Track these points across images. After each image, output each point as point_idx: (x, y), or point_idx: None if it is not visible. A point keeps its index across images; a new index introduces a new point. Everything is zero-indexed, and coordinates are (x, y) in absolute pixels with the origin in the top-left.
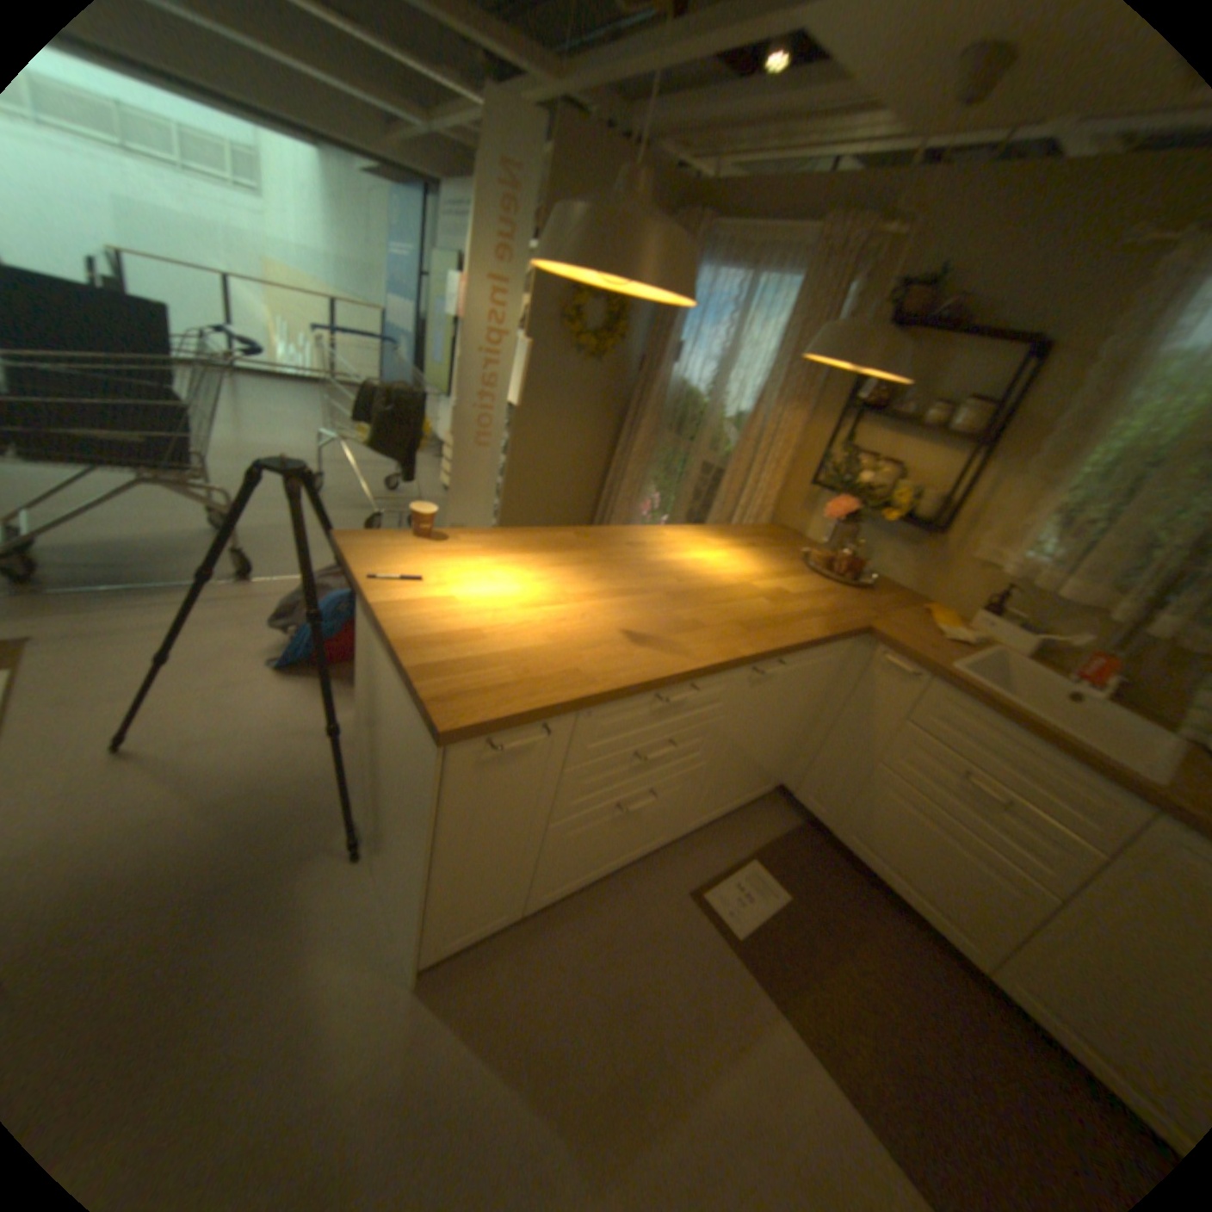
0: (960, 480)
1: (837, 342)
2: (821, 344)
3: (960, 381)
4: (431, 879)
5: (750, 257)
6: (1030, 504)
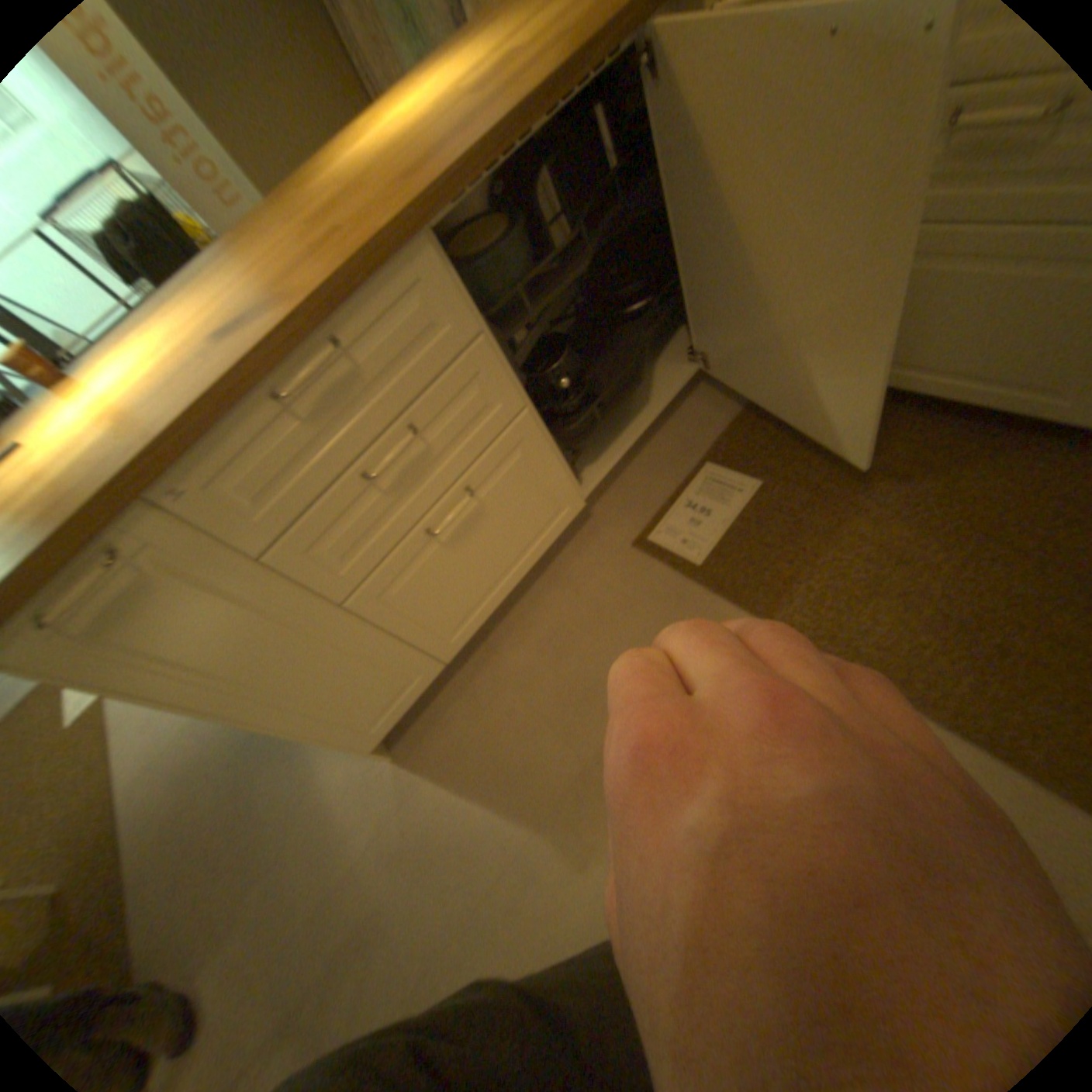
0: None
1: None
2: None
3: None
4: (240, 723)
5: None
6: None
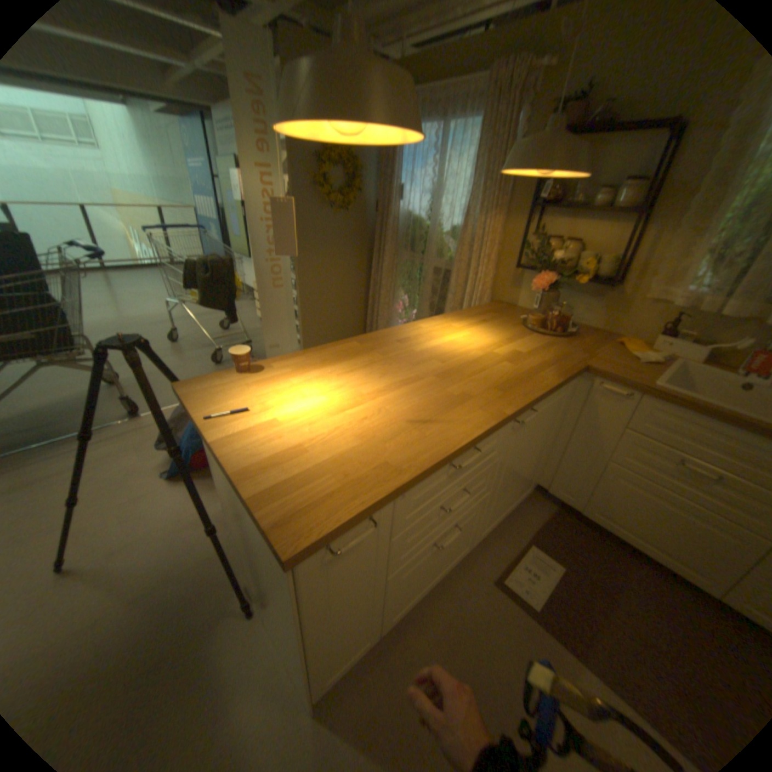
0: (626, 242)
1: (528, 153)
2: (512, 160)
3: (615, 168)
4: (305, 651)
5: (439, 110)
6: (685, 250)
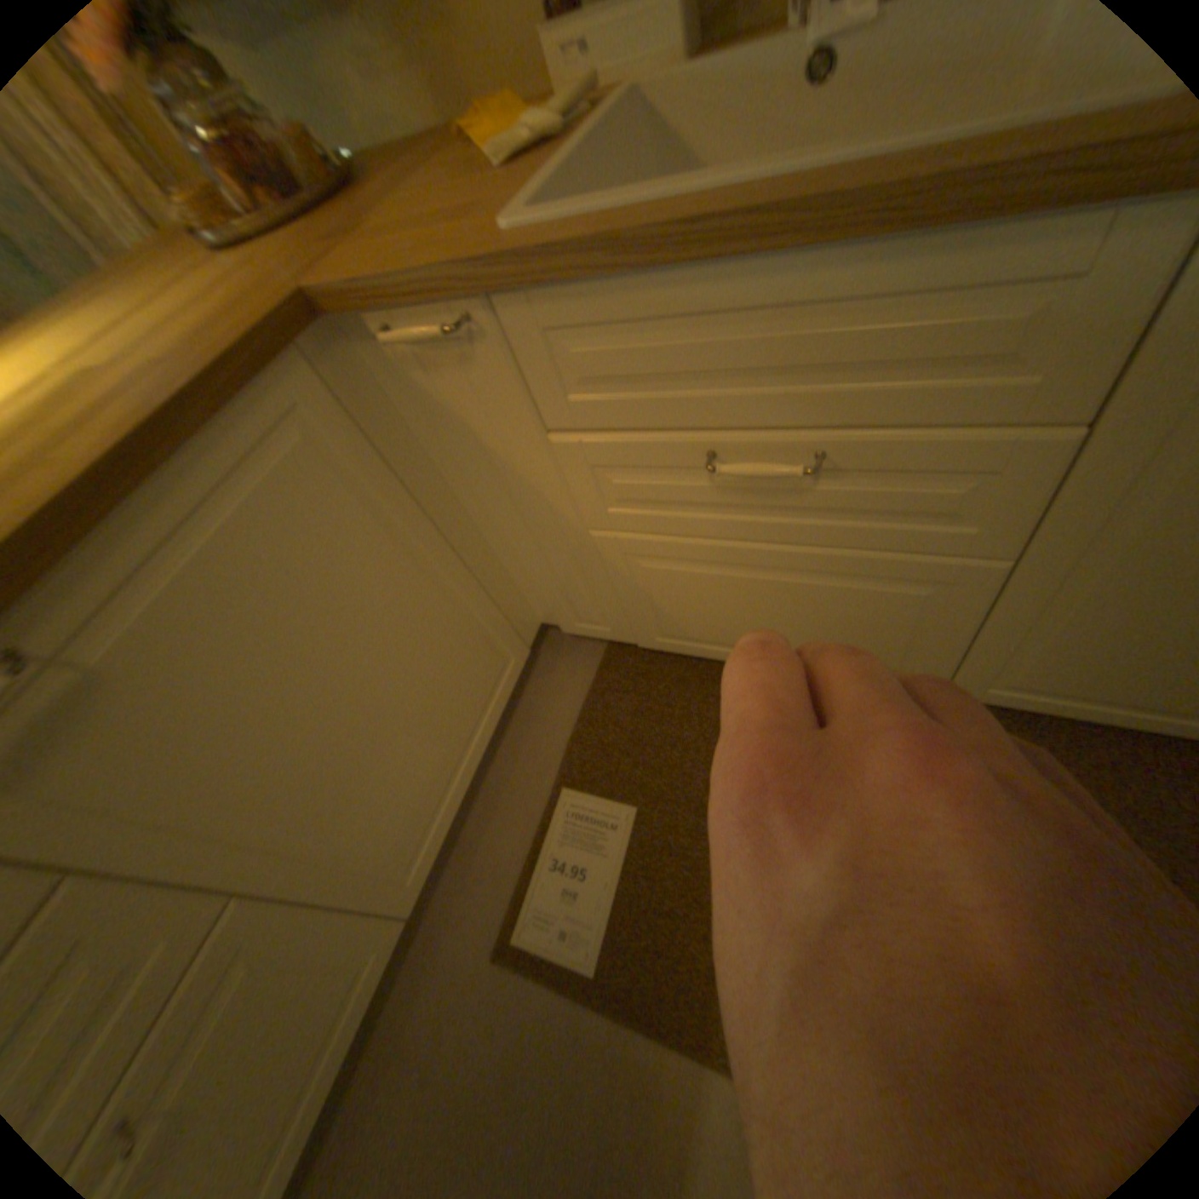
0: None
1: None
2: None
3: None
4: None
5: None
6: None
